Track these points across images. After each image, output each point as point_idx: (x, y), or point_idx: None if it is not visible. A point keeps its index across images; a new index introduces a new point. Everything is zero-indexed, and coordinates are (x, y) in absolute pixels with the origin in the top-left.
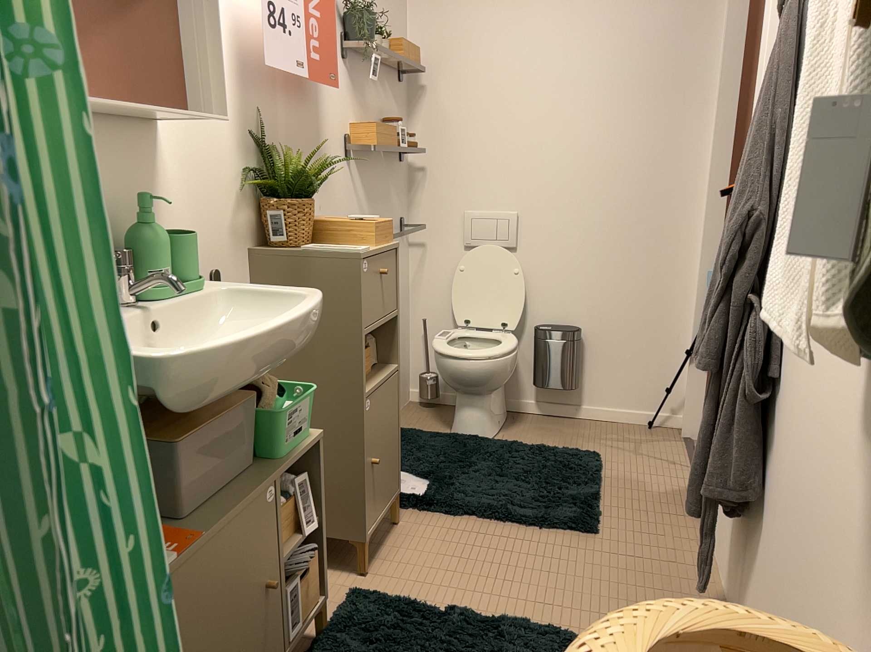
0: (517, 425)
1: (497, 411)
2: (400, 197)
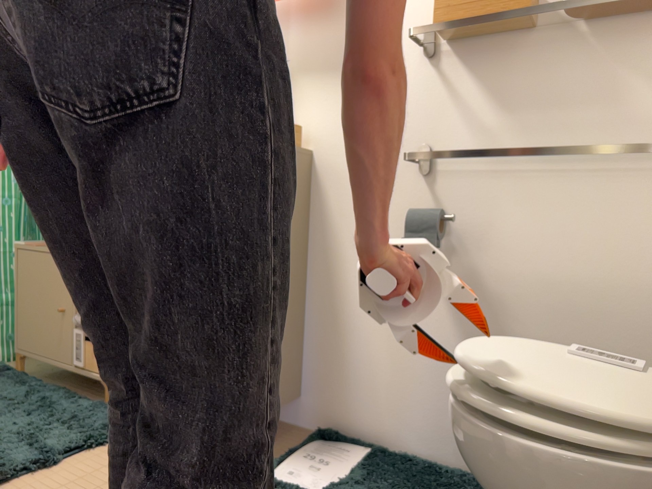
0: None
1: None
2: None
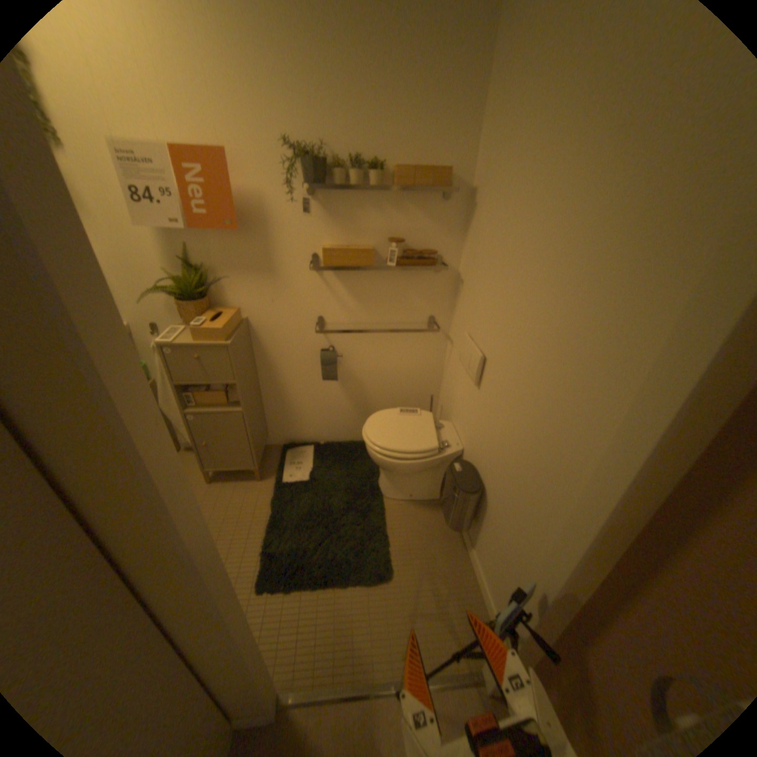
0: (425, 509)
1: (409, 487)
2: (430, 298)
